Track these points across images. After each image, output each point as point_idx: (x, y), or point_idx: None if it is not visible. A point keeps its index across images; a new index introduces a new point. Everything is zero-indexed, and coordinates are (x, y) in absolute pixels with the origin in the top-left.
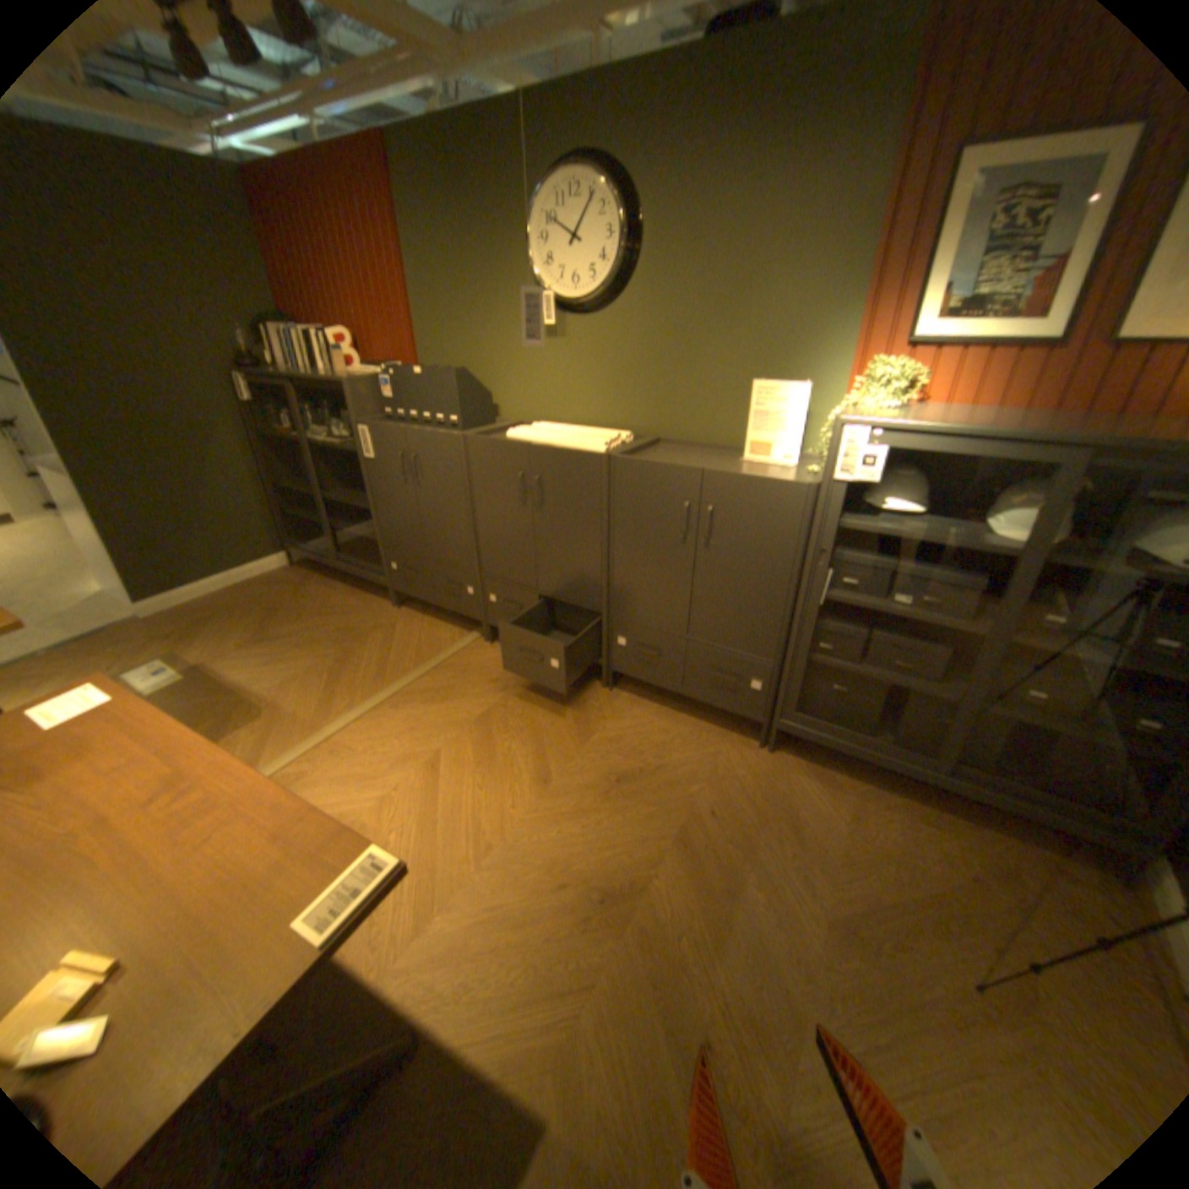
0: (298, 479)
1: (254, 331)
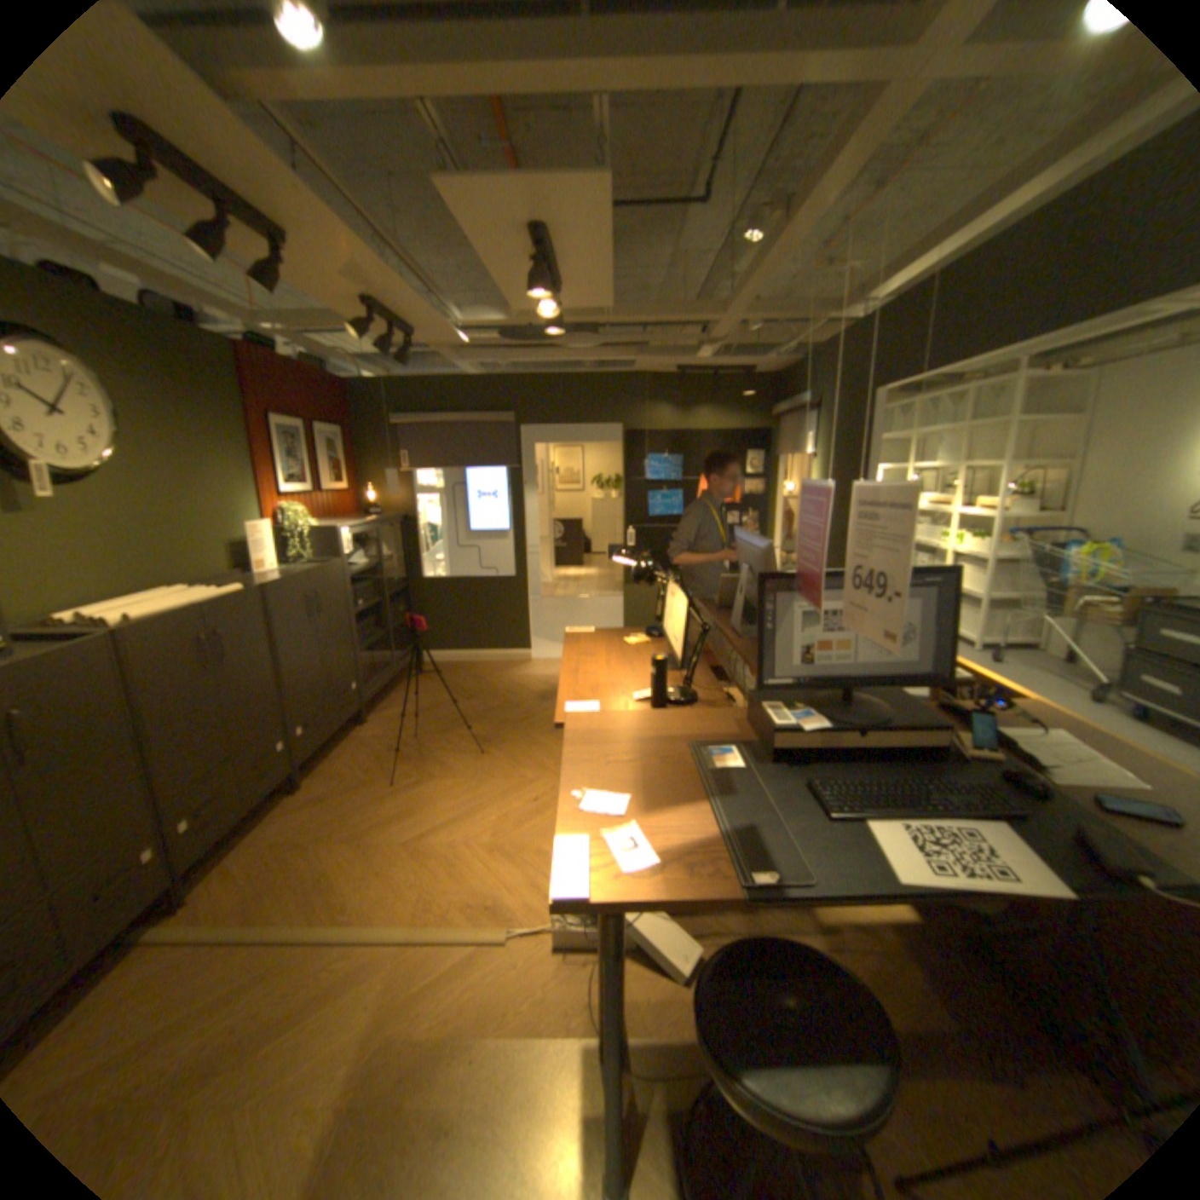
0: None
1: None
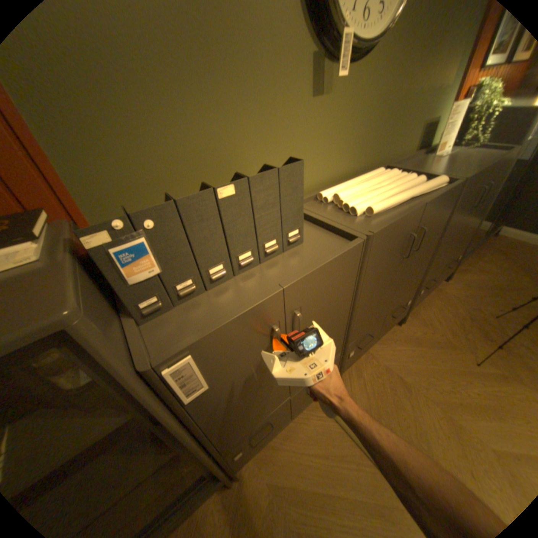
0: None
1: None
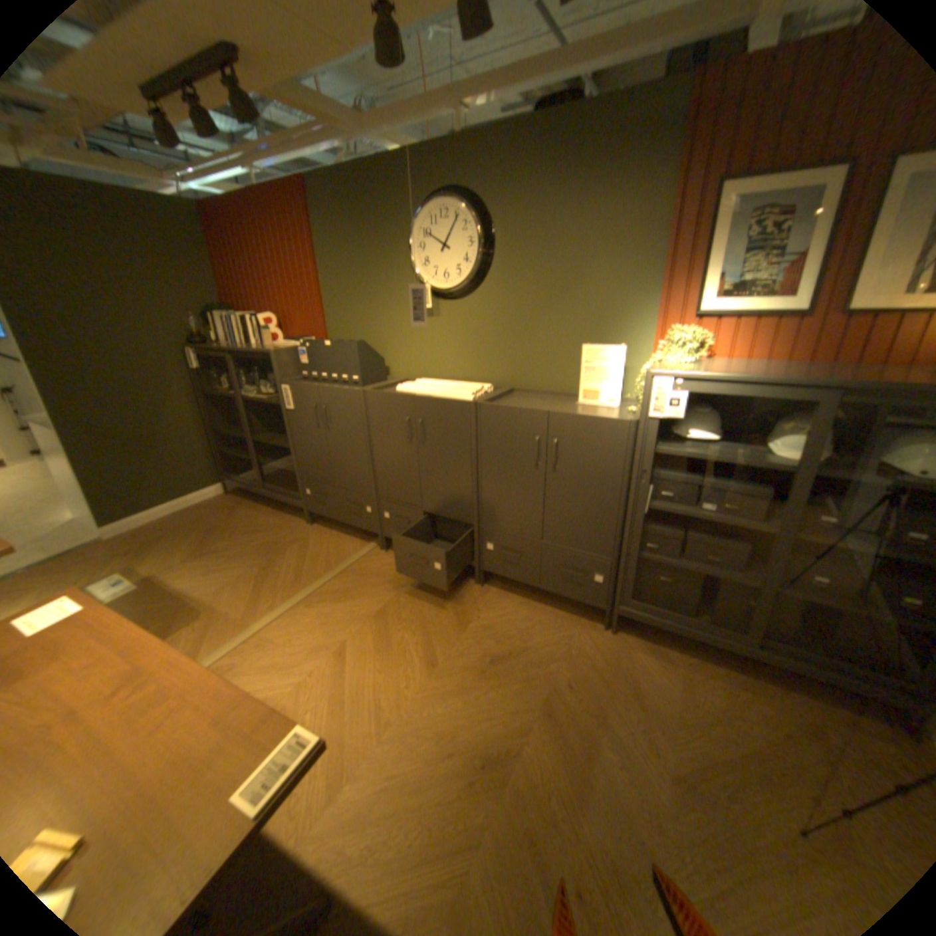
0: (233, 426)
1: (203, 316)
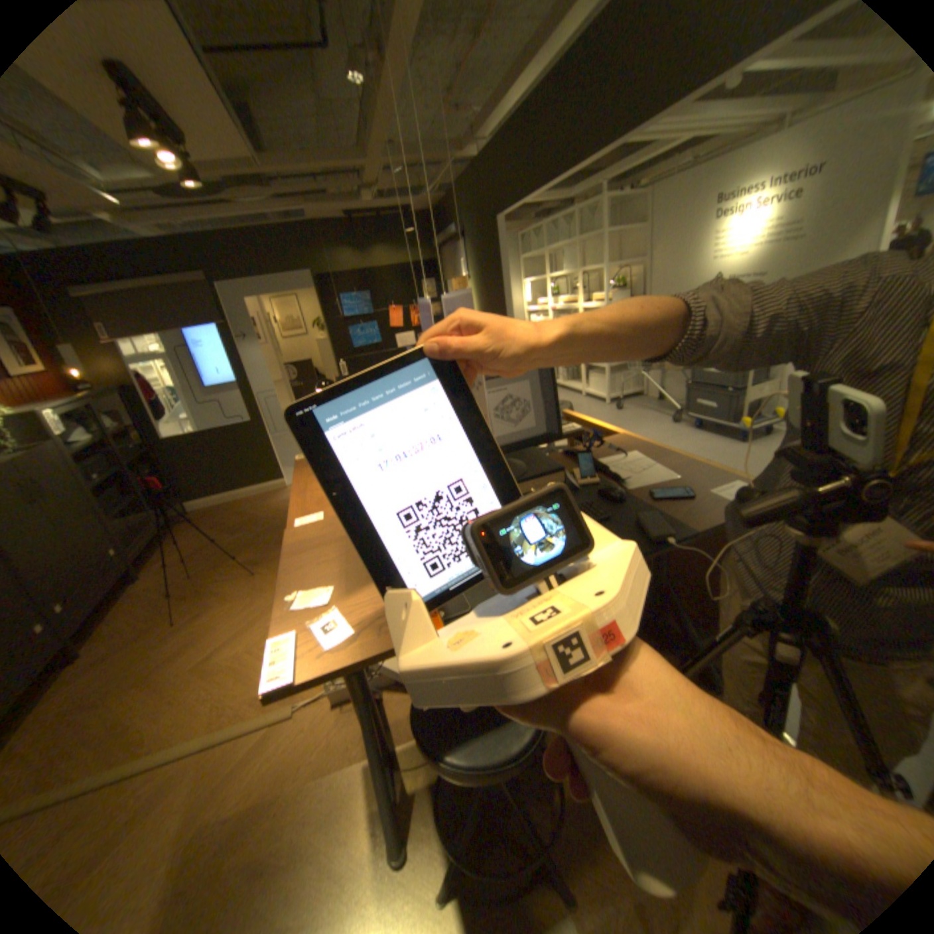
0: None
1: None
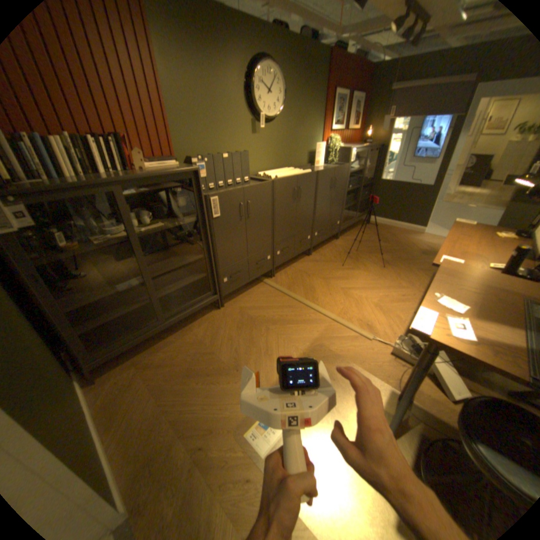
0: (61, 299)
1: None
